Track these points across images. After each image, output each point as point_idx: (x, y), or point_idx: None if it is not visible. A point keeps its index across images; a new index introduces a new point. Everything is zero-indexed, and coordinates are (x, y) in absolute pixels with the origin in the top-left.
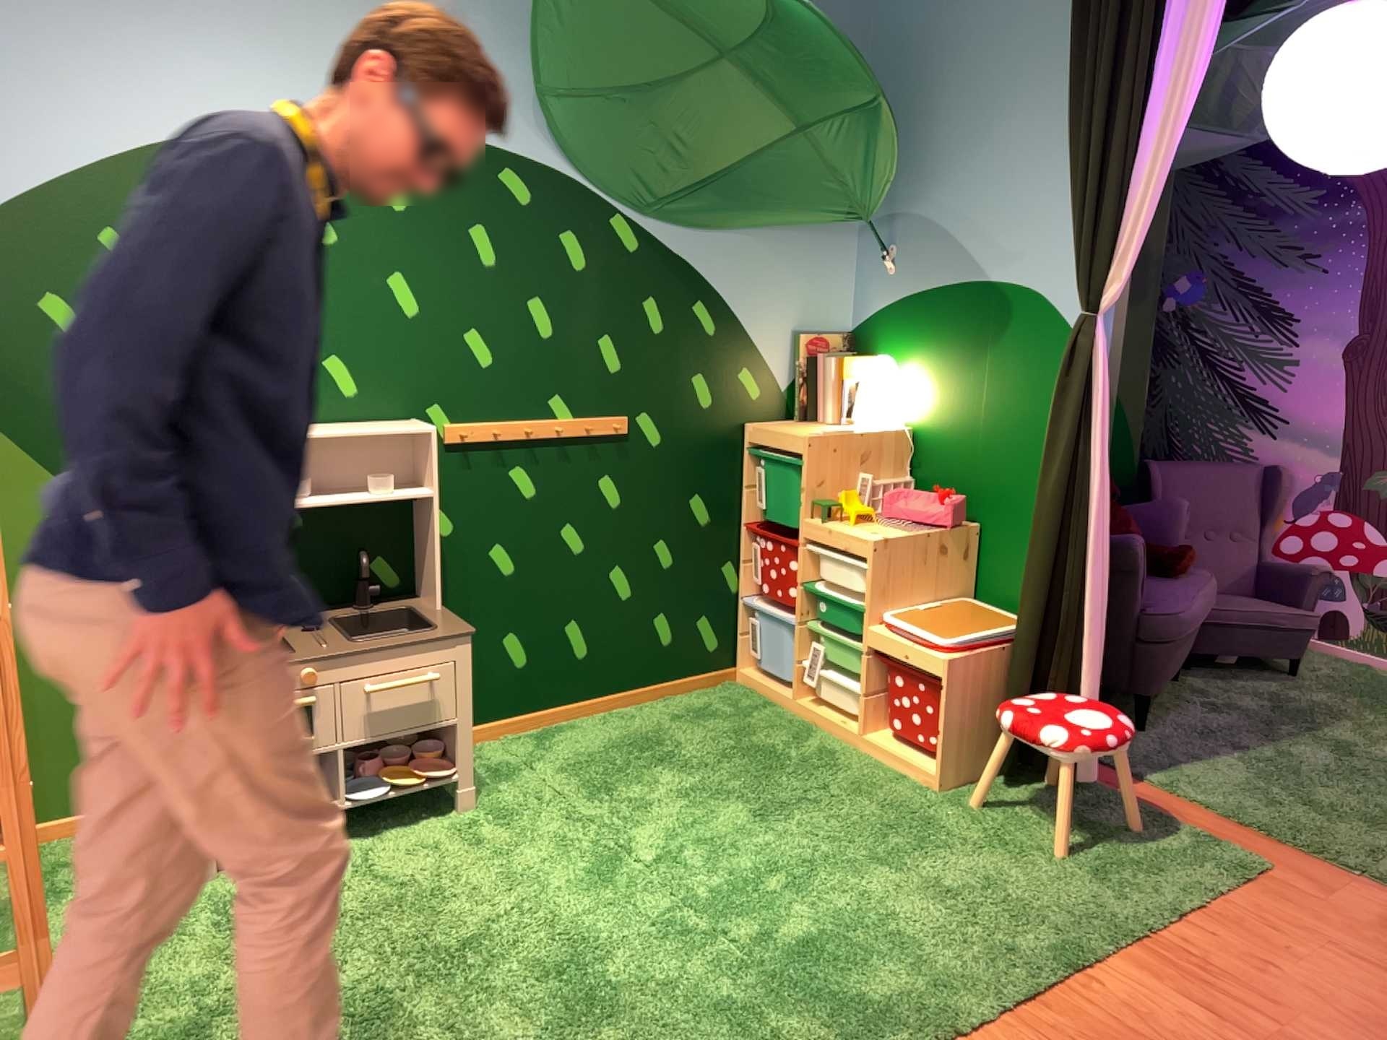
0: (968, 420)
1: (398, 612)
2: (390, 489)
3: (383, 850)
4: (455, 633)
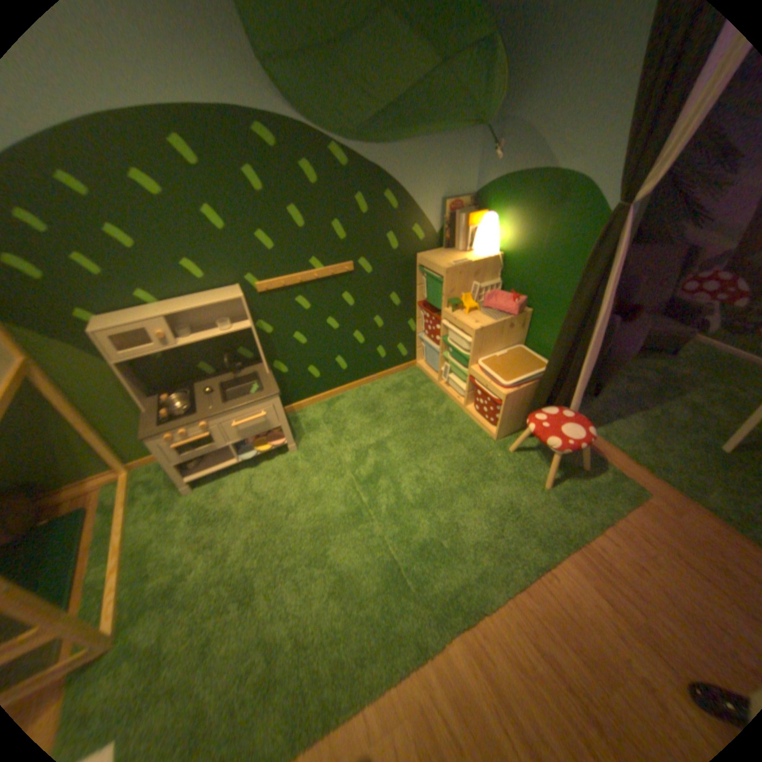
0: (532, 255)
1: (251, 375)
2: (232, 324)
3: (258, 475)
4: (270, 394)
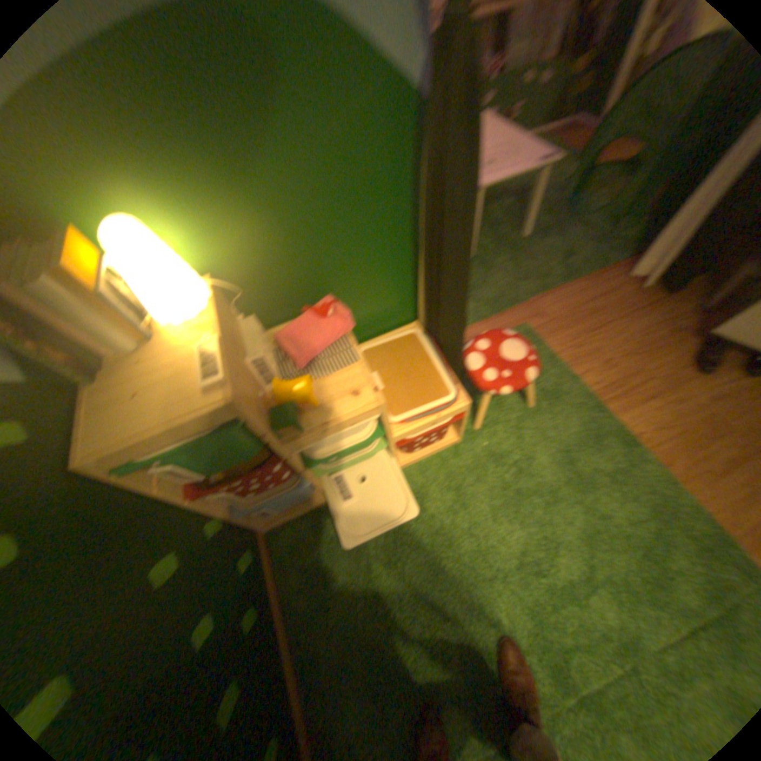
0: (276, 227)
1: None
2: None
3: None
4: None
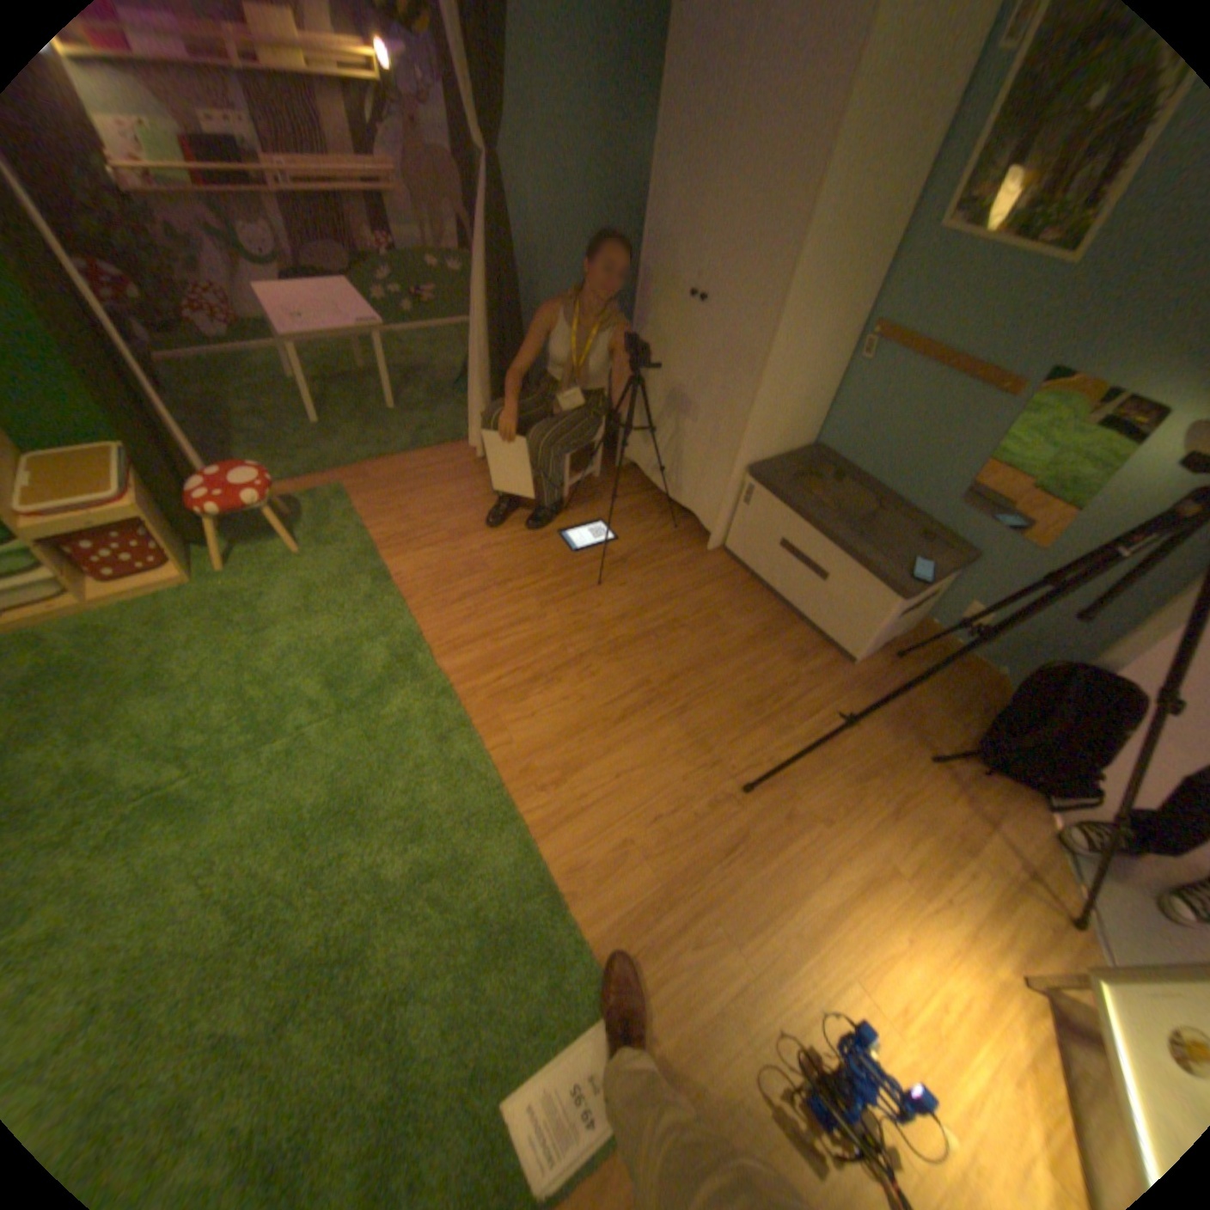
0: None
1: None
2: None
3: None
4: None
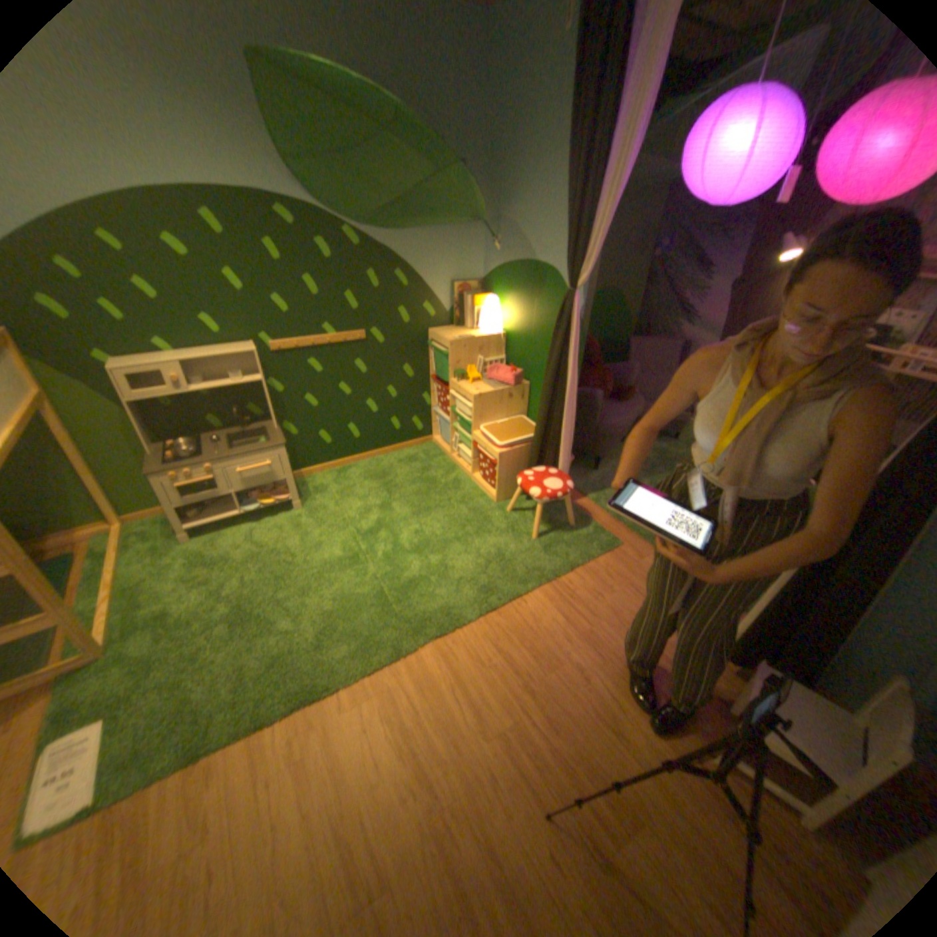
0: (526, 334)
1: (258, 431)
2: (243, 378)
3: (259, 530)
4: (276, 445)
